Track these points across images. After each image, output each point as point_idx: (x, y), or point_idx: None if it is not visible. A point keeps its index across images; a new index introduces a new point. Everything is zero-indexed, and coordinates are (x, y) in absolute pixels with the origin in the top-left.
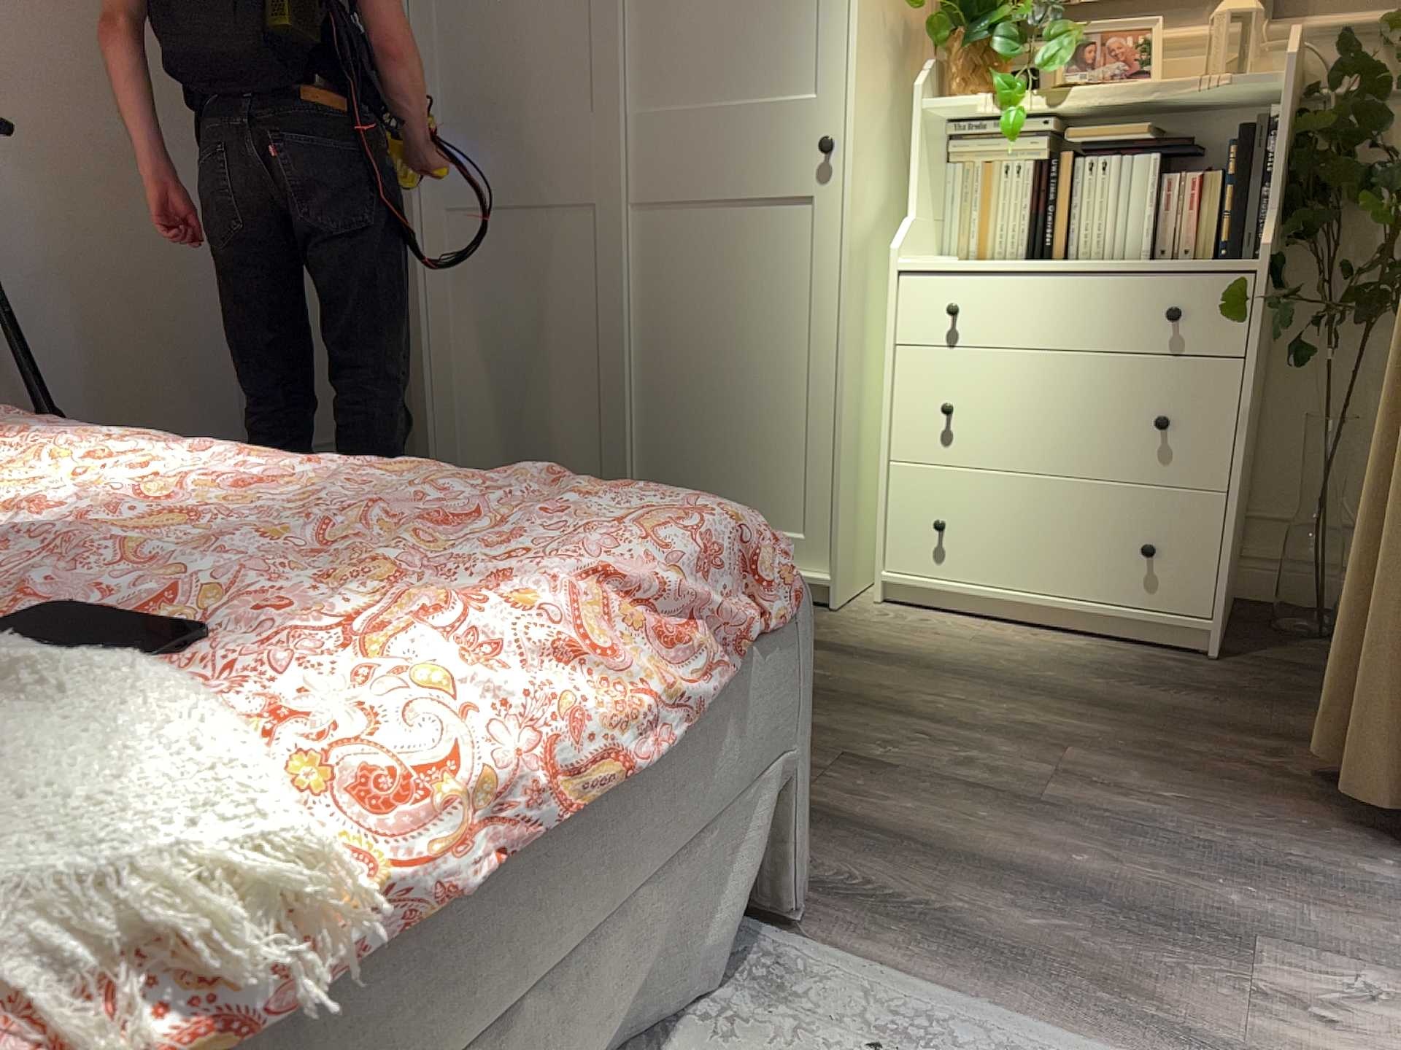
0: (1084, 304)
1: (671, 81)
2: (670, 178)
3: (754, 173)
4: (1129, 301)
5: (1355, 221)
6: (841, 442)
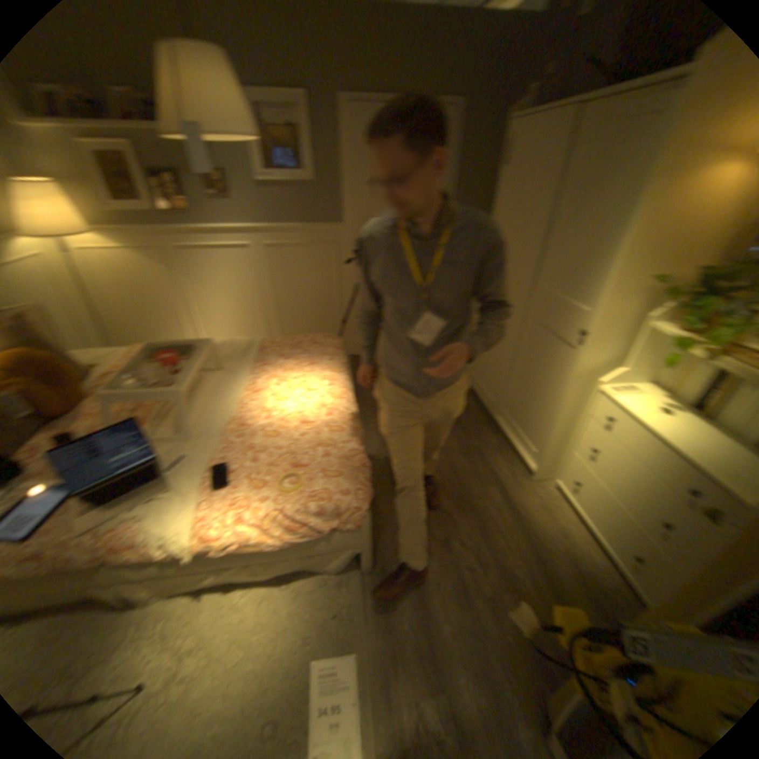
0: (664, 456)
1: (553, 277)
2: (542, 312)
3: (564, 327)
4: (683, 470)
5: None
6: (553, 435)
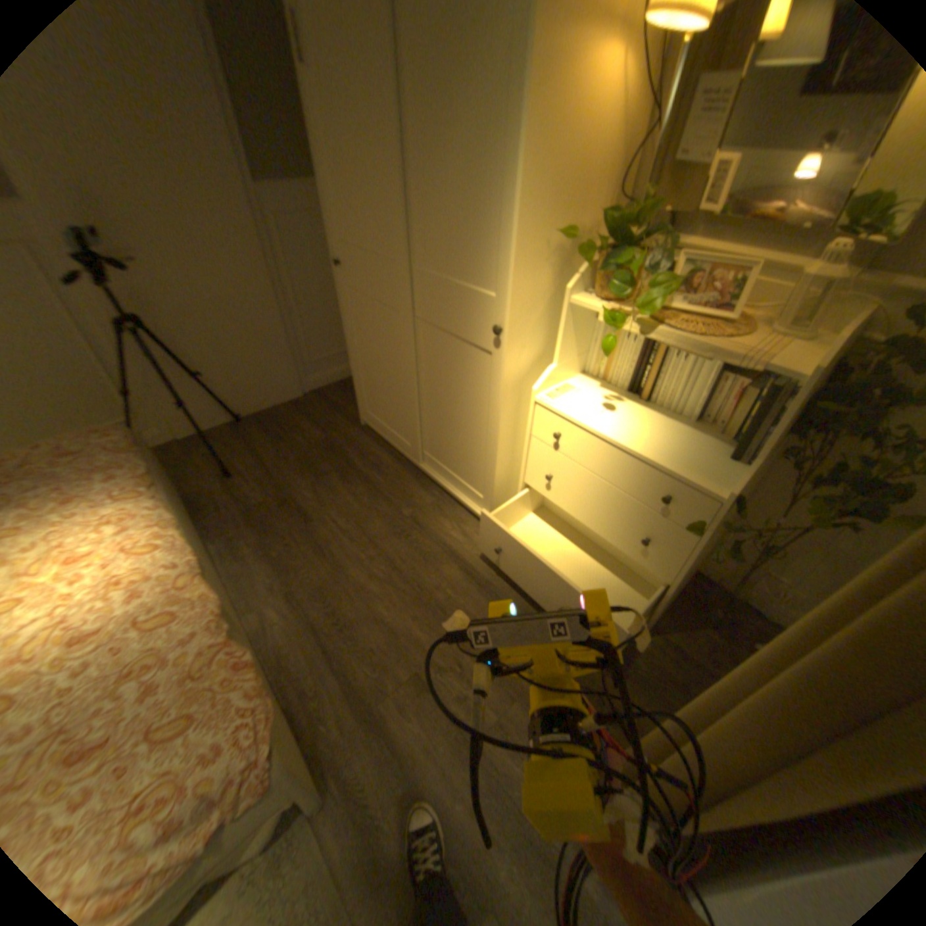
0: (622, 465)
1: (429, 252)
2: (430, 309)
3: (465, 325)
4: (646, 477)
5: (852, 437)
6: (494, 473)
